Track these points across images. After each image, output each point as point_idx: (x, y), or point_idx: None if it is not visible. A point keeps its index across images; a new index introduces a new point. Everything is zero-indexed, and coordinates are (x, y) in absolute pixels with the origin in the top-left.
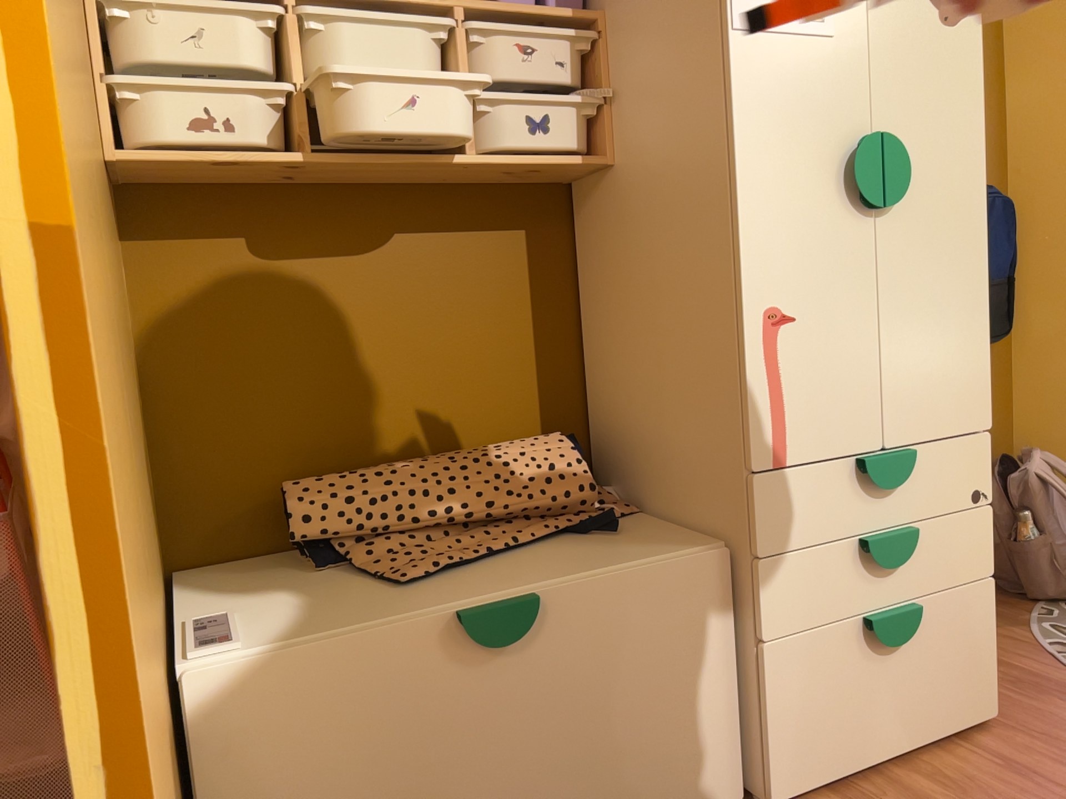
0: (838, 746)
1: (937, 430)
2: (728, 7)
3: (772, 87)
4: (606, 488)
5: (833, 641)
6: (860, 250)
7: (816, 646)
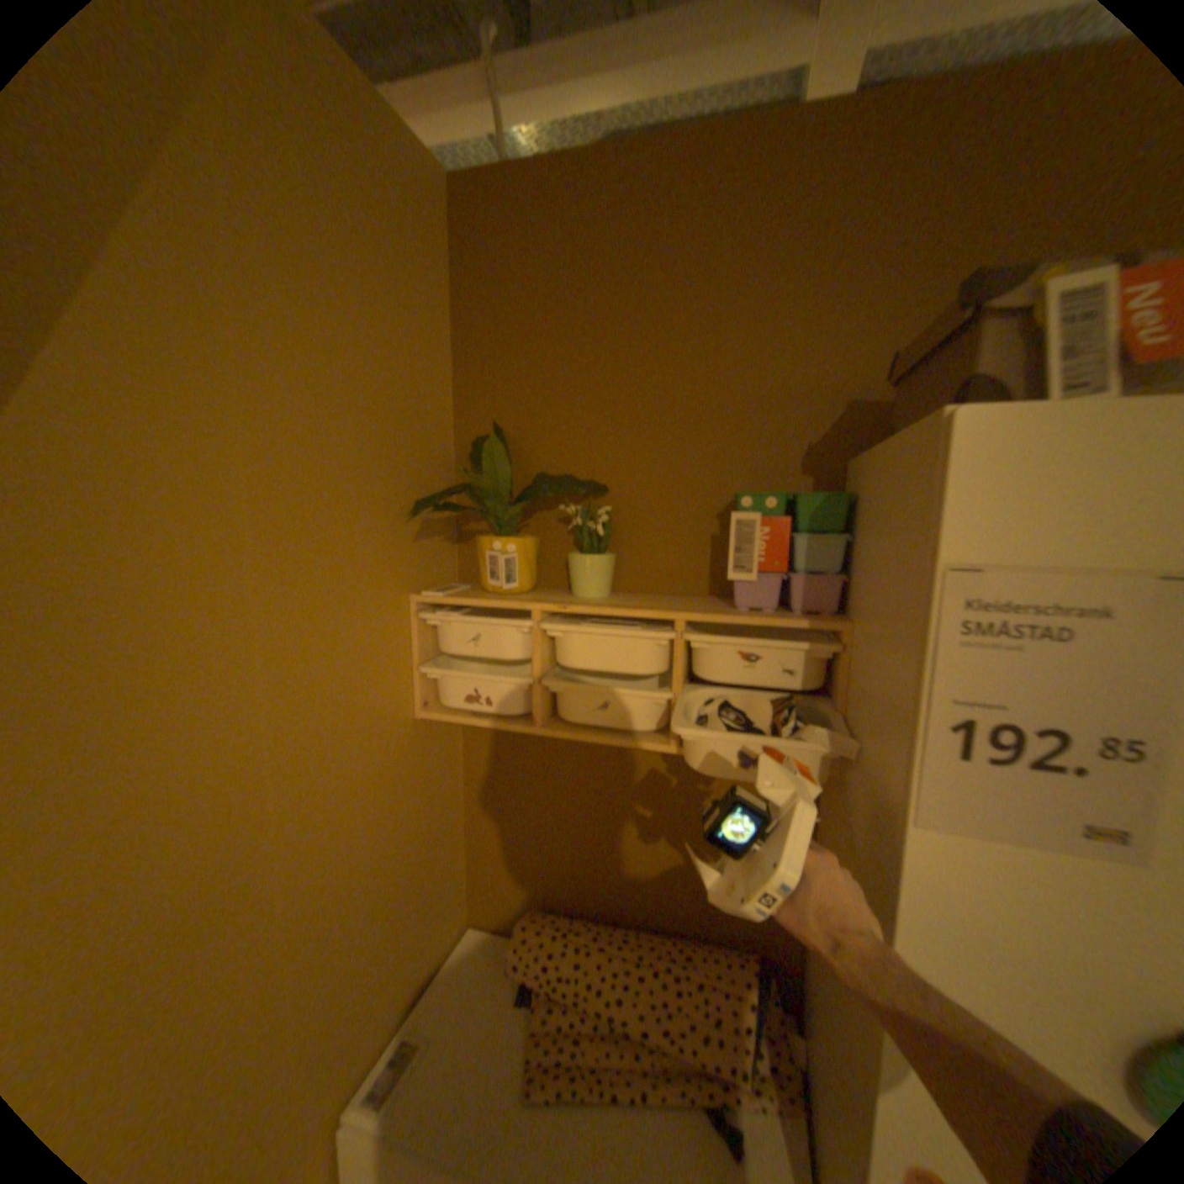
0: None
1: None
2: (917, 793)
3: (983, 911)
4: (793, 1044)
5: None
6: None
7: None
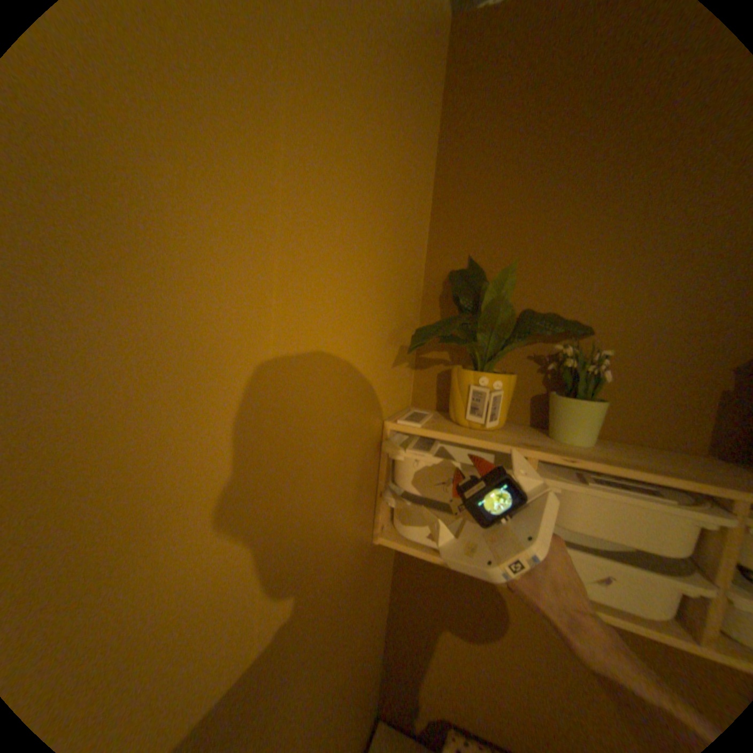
0: None
1: None
2: None
3: None
4: None
5: None
6: None
7: None
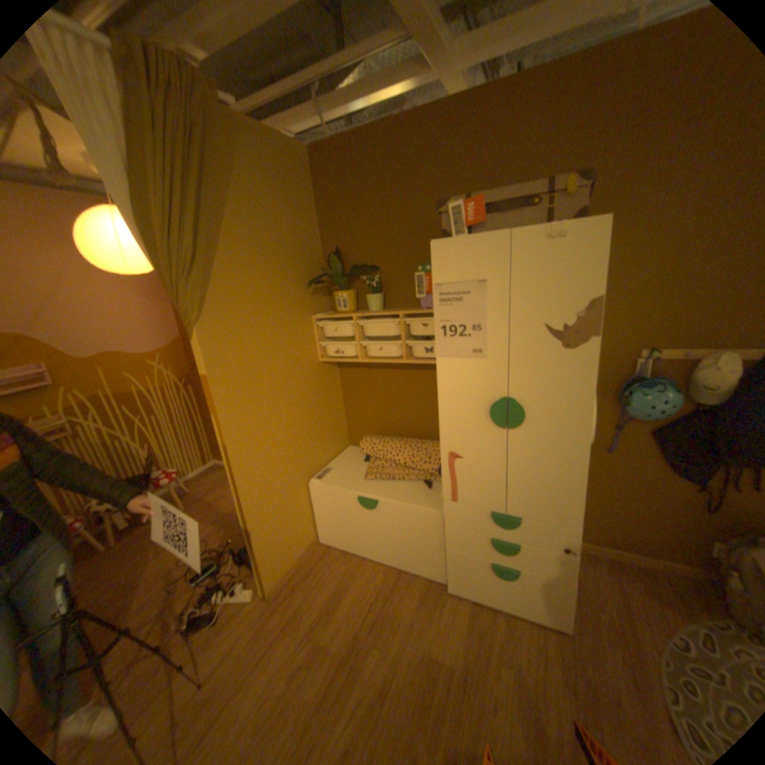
0: (476, 593)
1: (540, 518)
2: (436, 349)
3: (454, 378)
4: None
5: (475, 563)
6: (497, 441)
7: (467, 561)
